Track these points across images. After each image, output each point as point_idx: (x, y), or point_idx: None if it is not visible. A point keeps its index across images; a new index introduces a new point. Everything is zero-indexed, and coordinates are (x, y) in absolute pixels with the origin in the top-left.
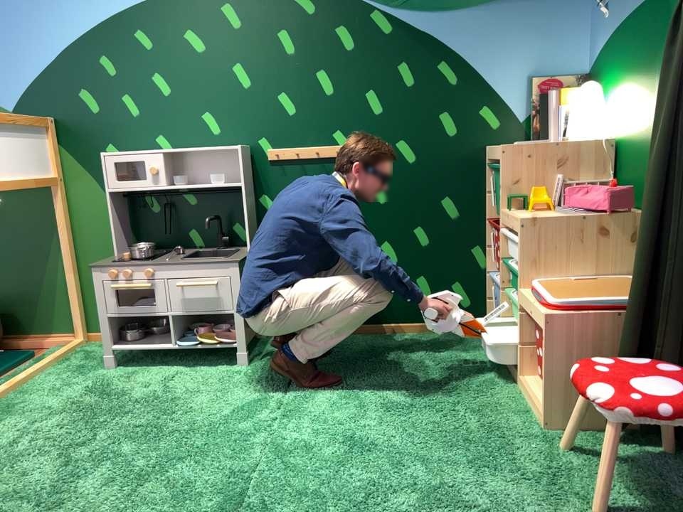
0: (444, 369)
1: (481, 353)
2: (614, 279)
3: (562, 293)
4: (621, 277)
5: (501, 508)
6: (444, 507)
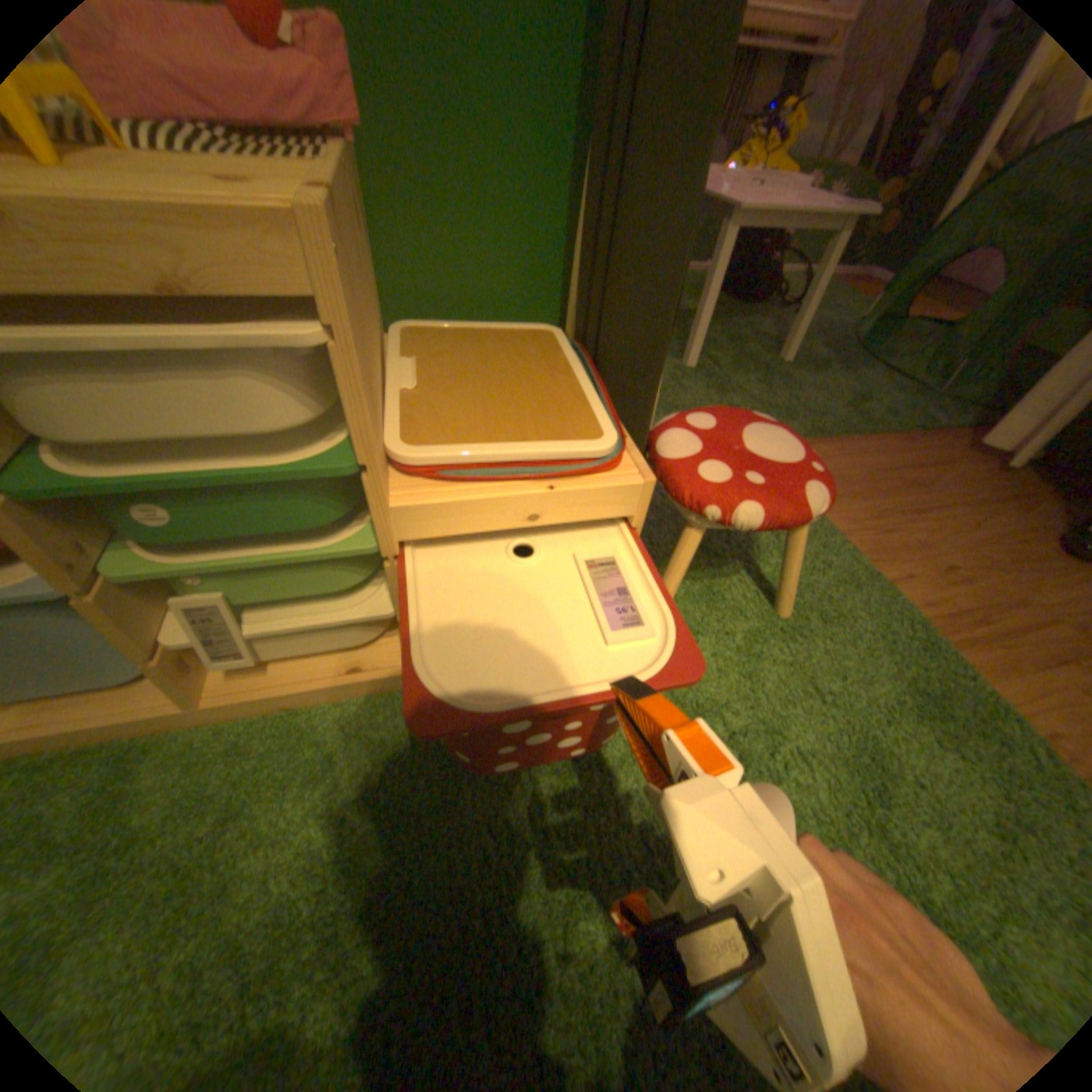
0: (277, 911)
1: (155, 782)
2: (413, 344)
3: (537, 422)
4: (392, 336)
5: (852, 727)
6: (916, 822)
